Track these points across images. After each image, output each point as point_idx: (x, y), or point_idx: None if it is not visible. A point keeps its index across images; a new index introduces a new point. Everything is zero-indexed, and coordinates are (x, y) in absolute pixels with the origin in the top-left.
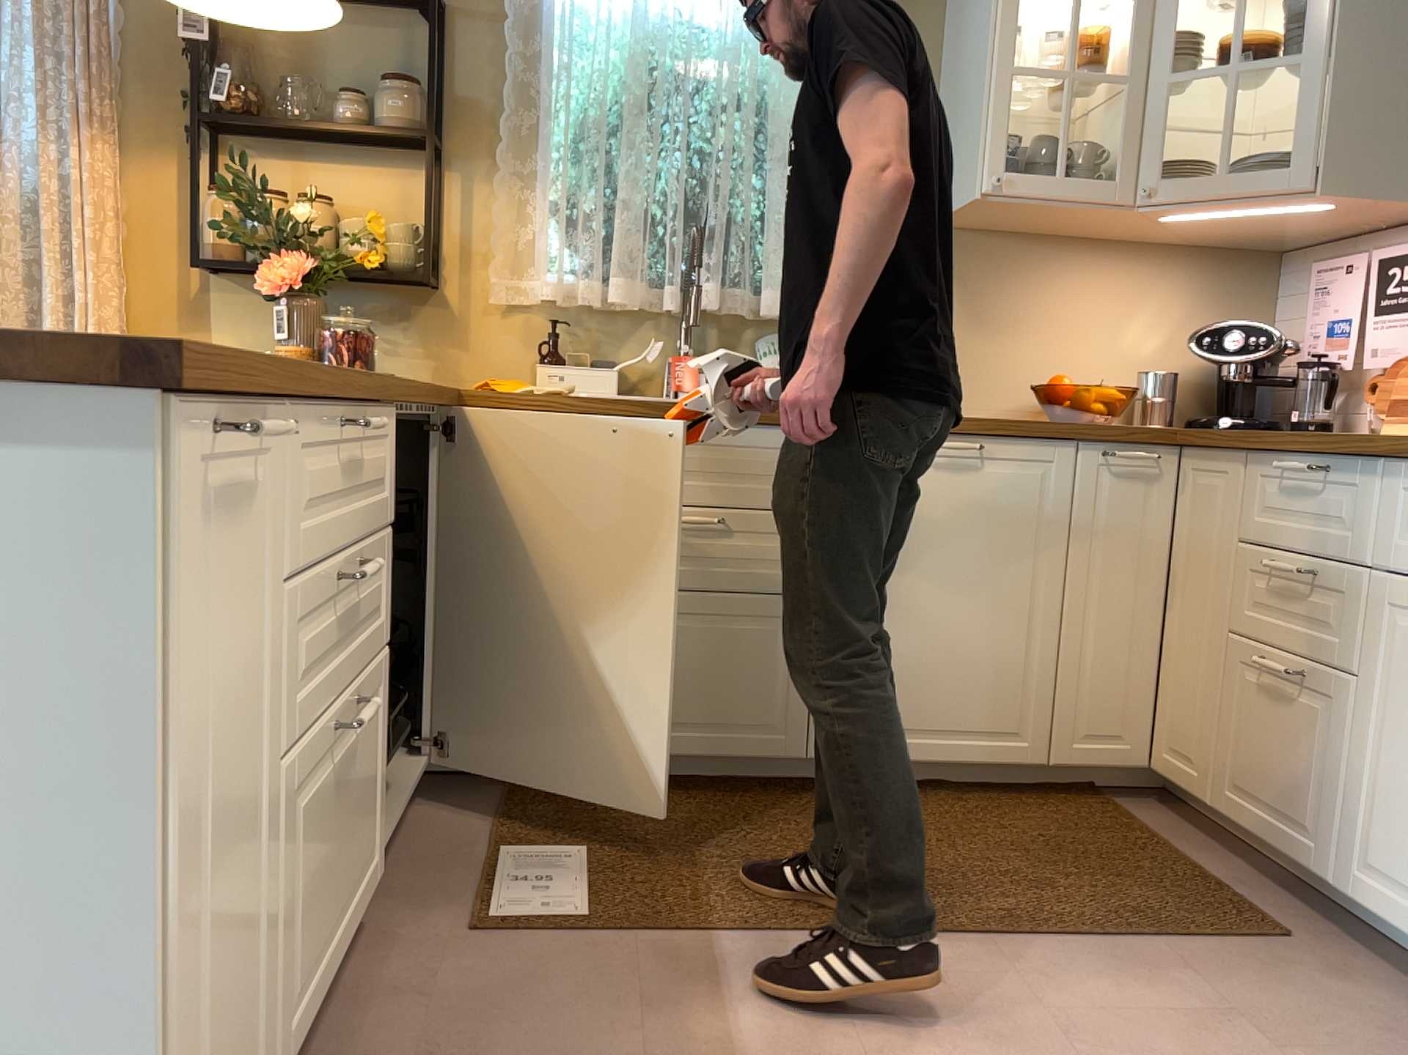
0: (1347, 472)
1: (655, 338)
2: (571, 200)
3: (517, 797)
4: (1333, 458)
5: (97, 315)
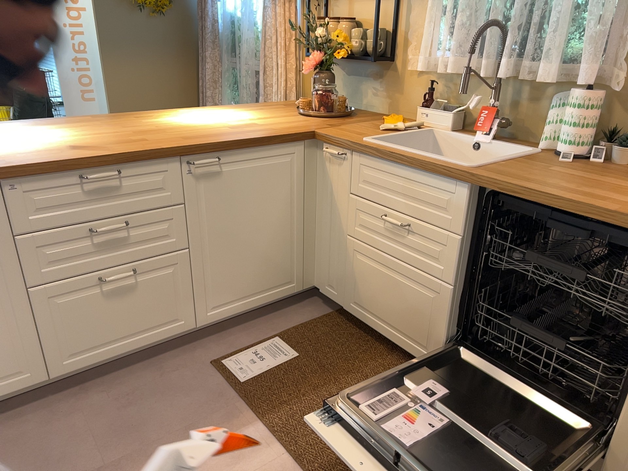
0: None
1: (474, 96)
2: (450, 6)
3: (326, 318)
4: None
5: (282, 77)
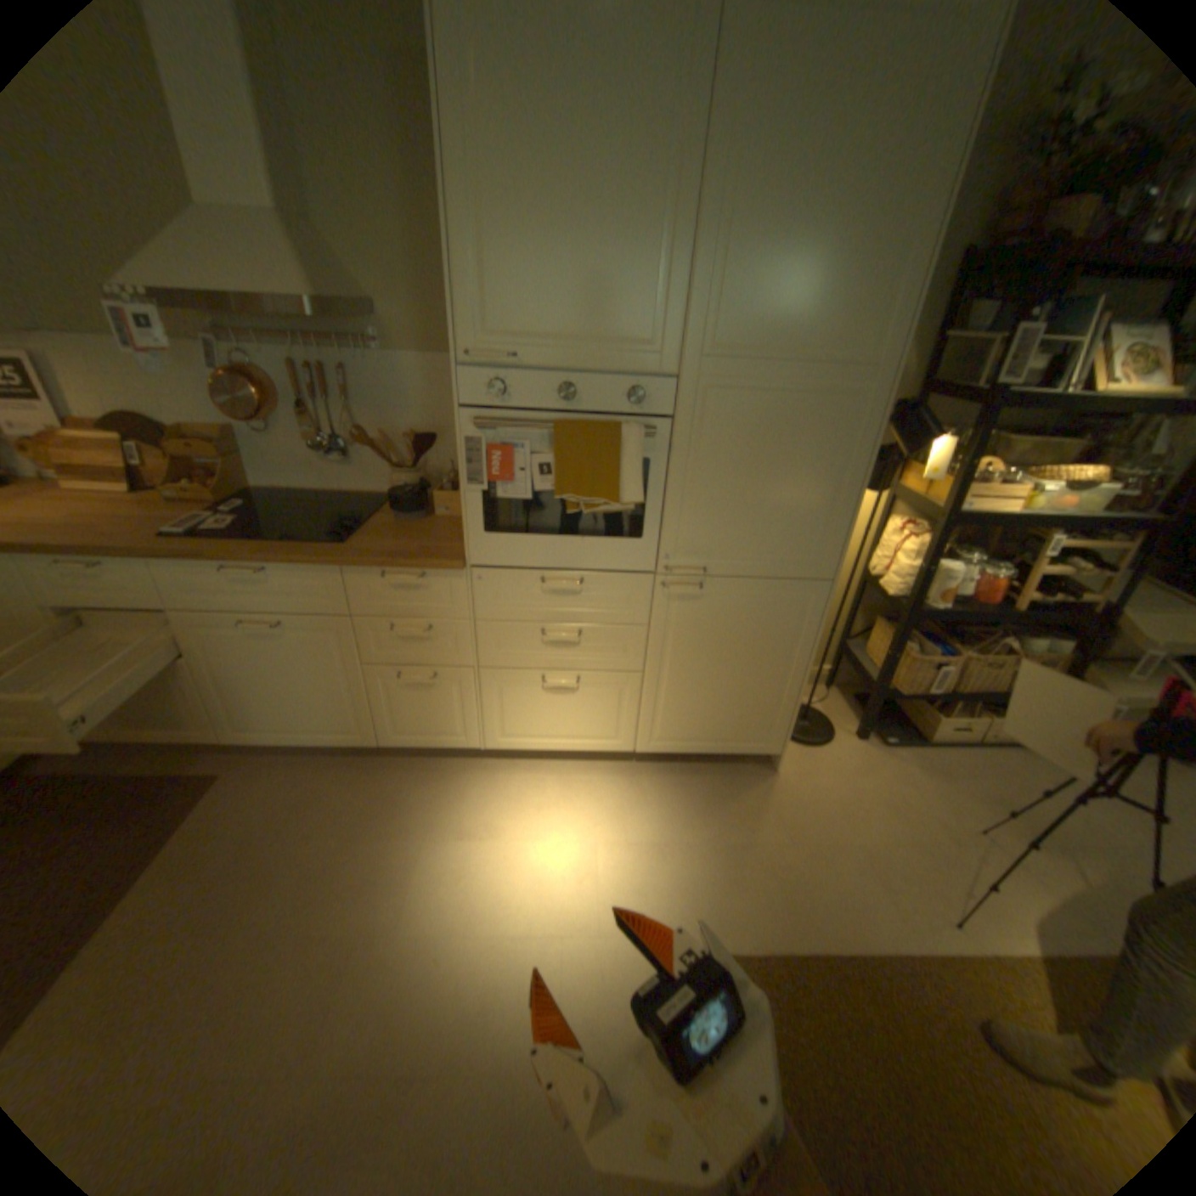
0: (116, 565)
1: None
2: None
3: None
4: (101, 559)
5: None
